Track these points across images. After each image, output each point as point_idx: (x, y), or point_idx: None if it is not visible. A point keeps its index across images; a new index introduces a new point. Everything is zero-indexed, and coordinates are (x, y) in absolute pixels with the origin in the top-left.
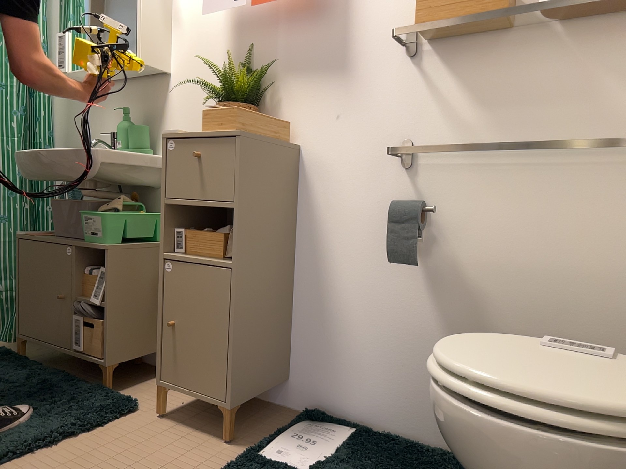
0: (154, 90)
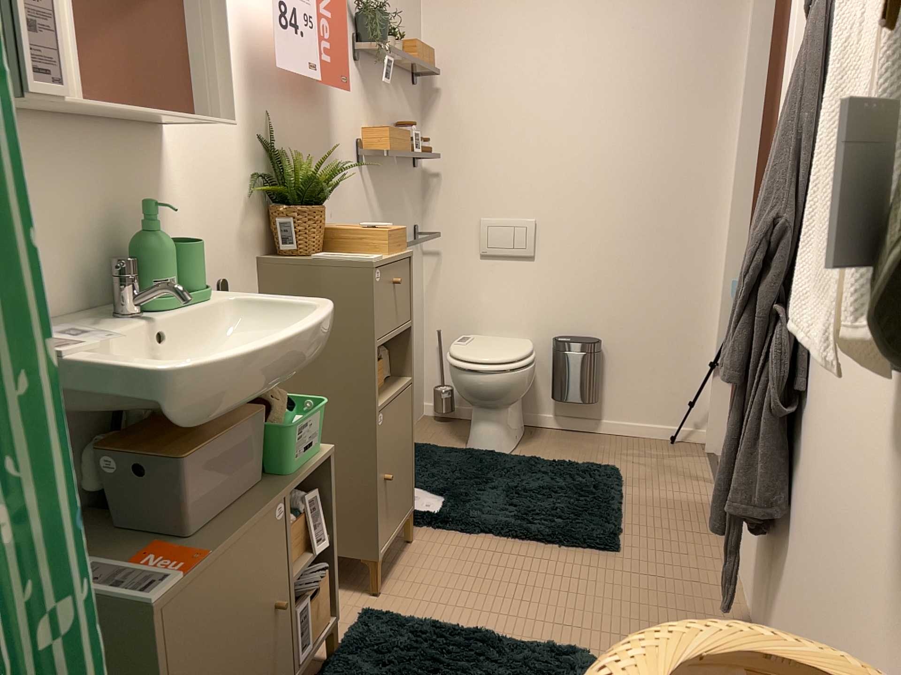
0: (129, 149)
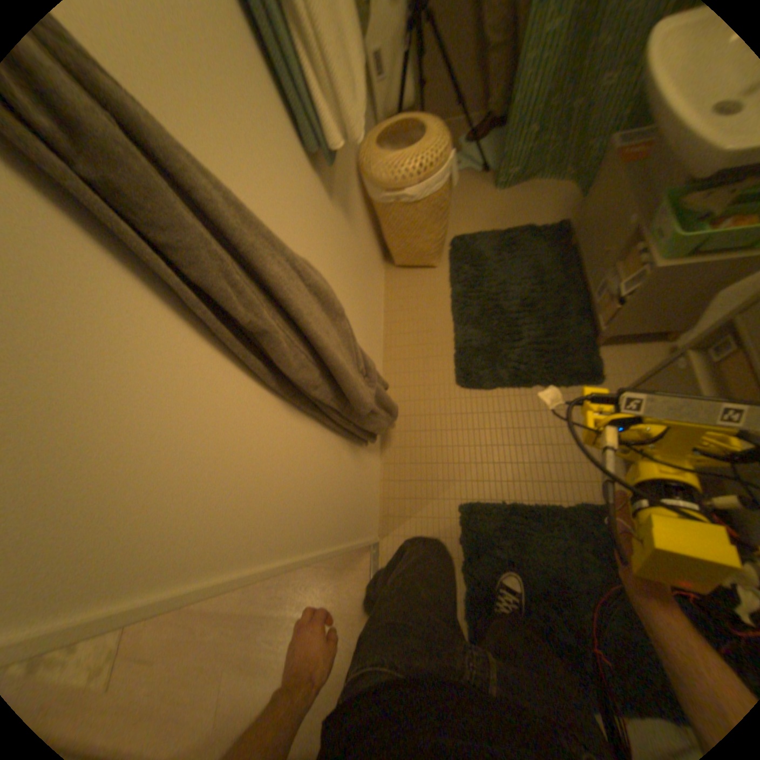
0: None
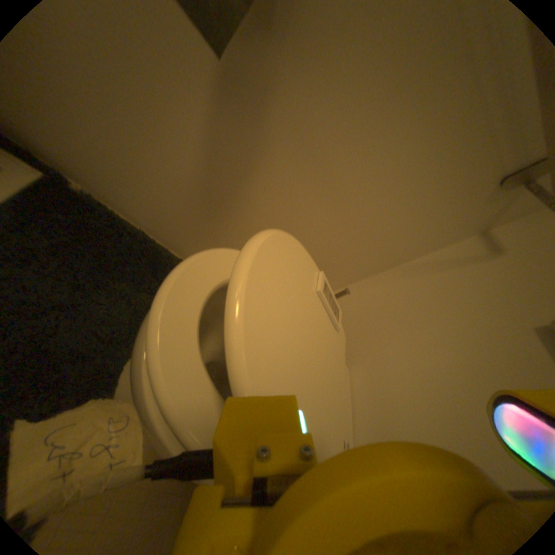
0: None
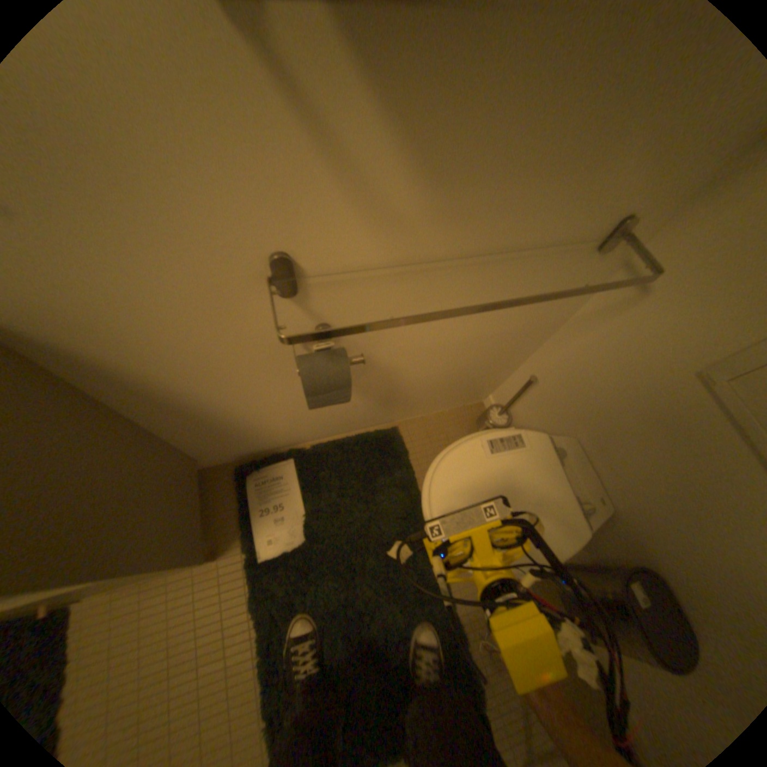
0: None
